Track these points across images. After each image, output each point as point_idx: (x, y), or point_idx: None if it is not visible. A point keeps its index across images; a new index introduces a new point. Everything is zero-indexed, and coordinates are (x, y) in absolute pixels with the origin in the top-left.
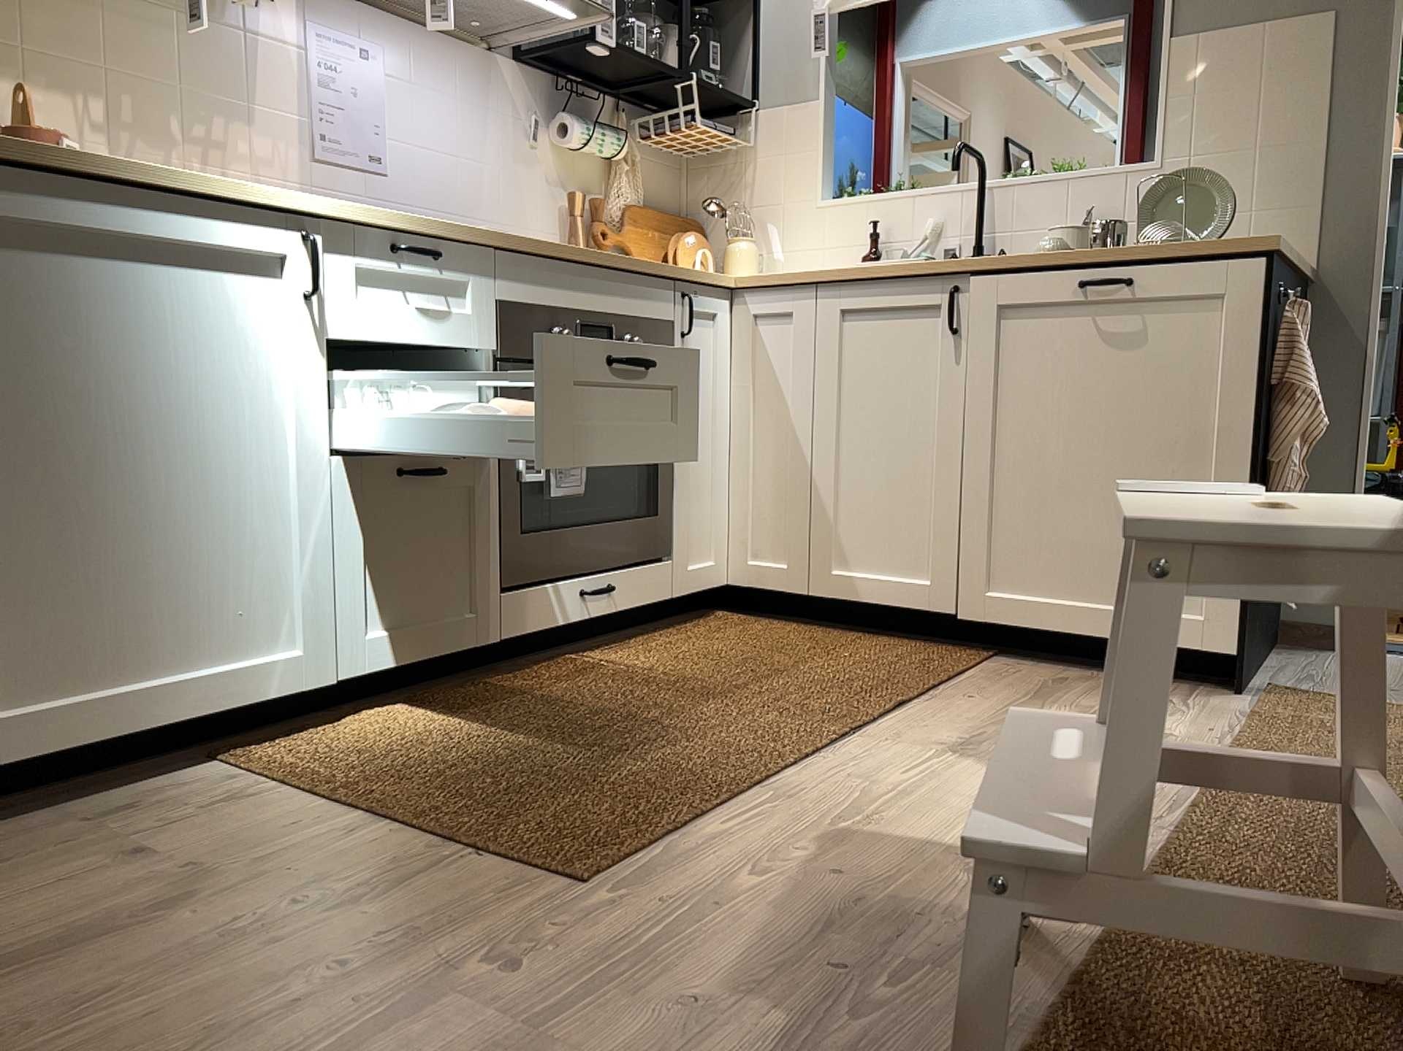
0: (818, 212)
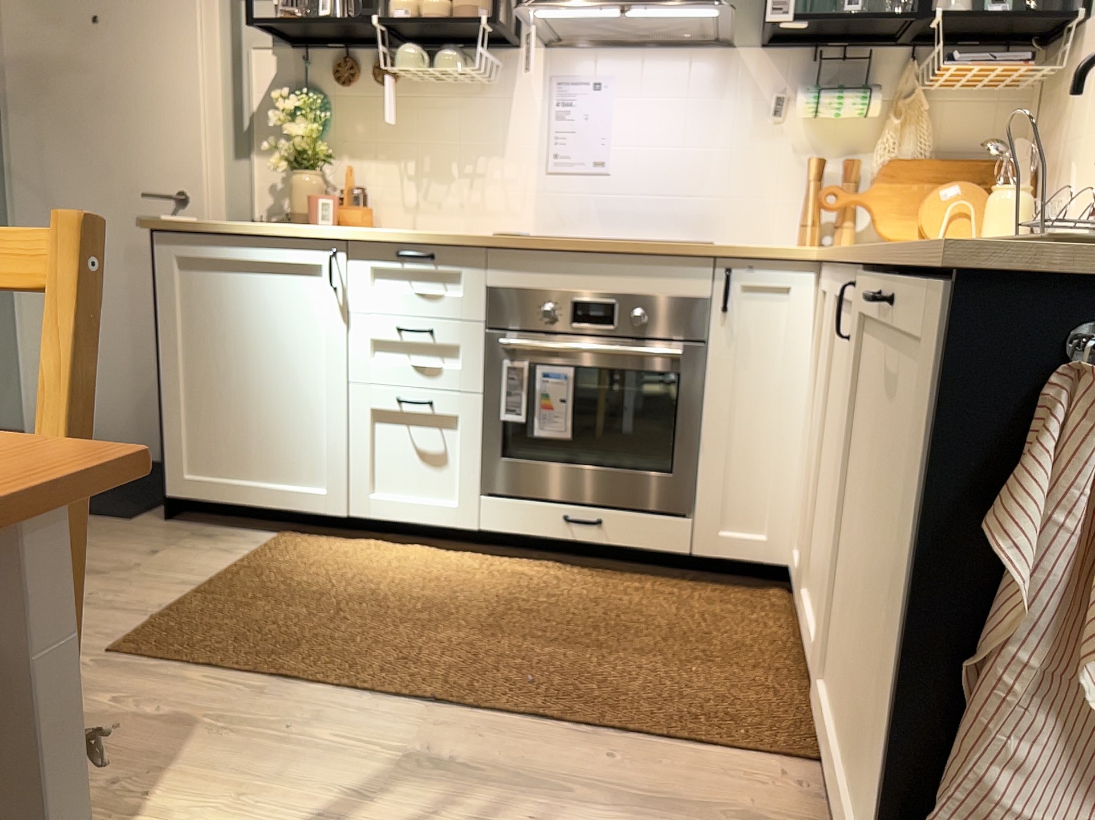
0: None
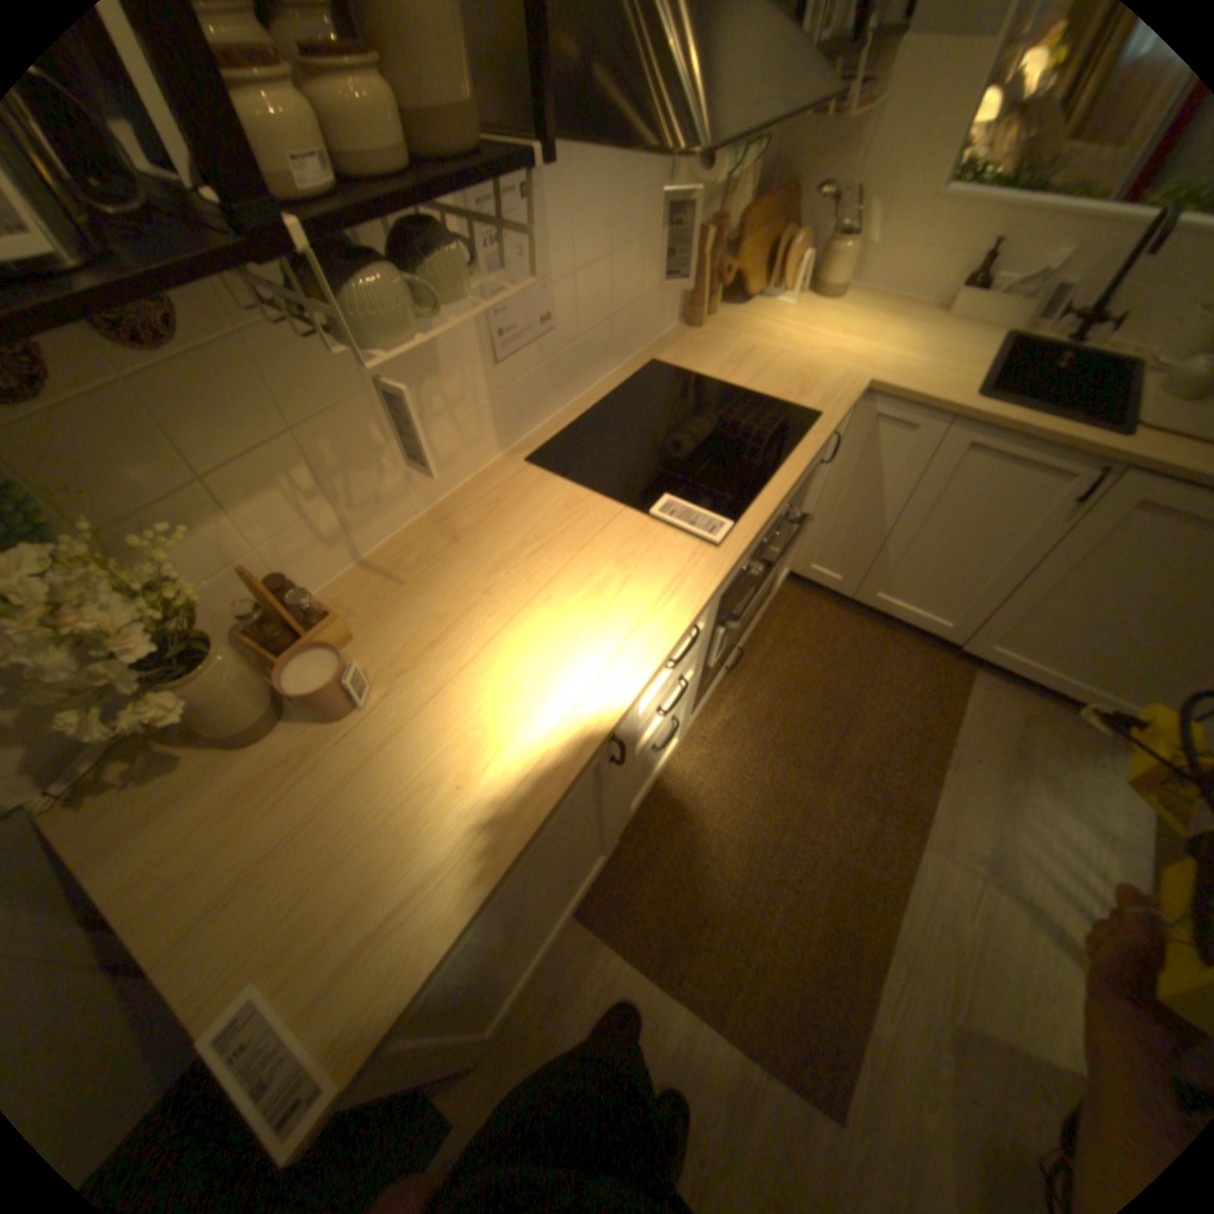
0: (932, 200)
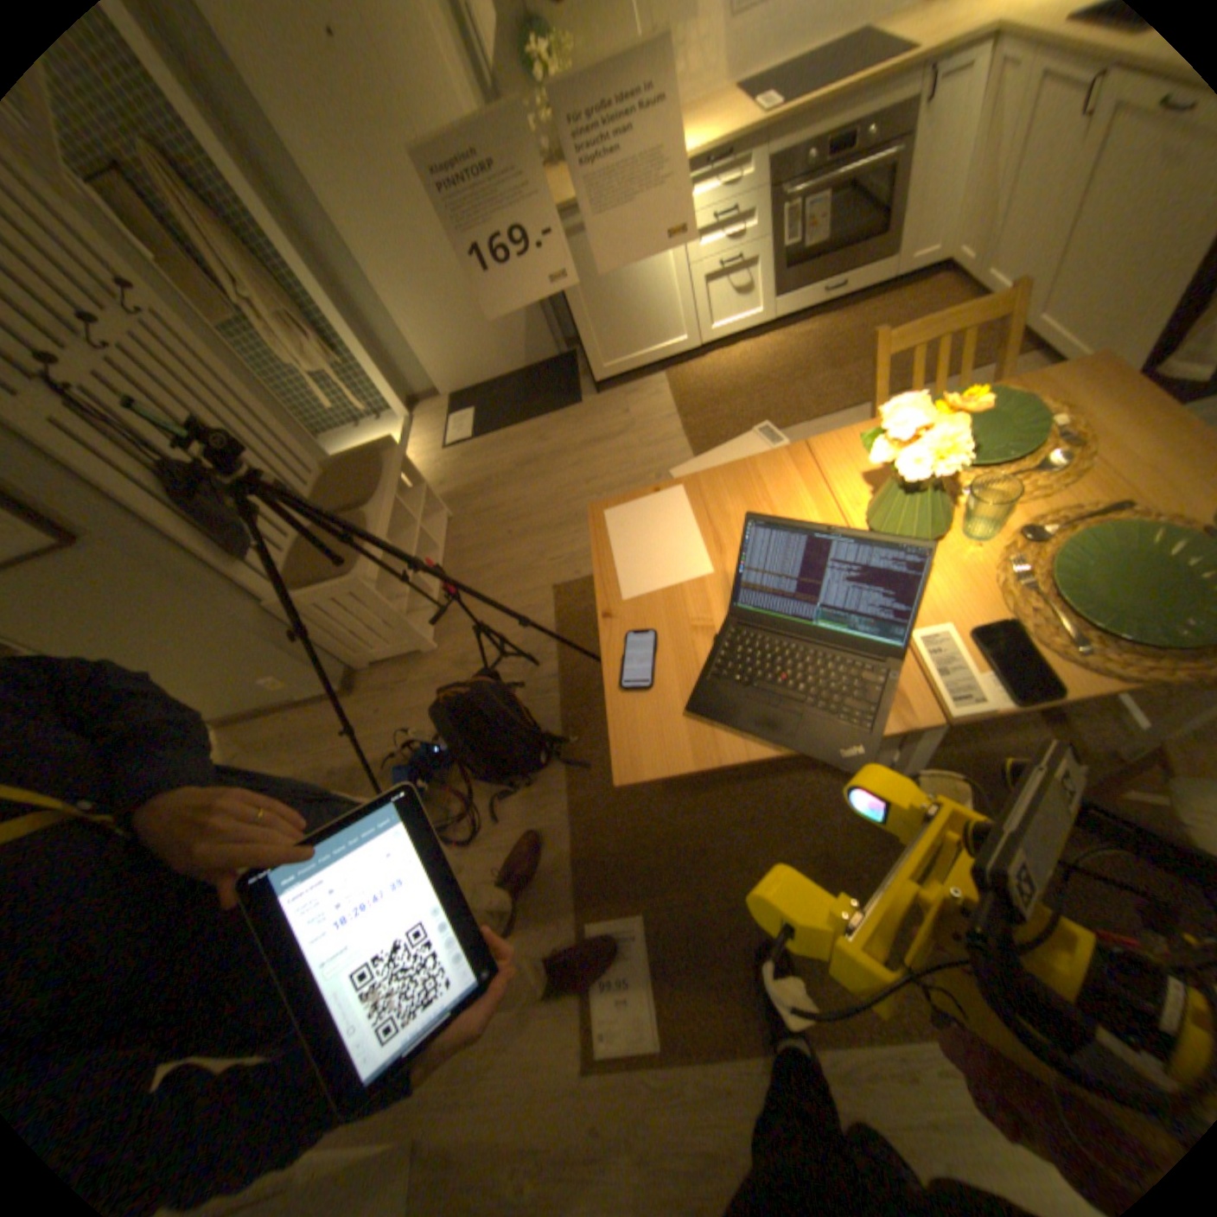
0: None
